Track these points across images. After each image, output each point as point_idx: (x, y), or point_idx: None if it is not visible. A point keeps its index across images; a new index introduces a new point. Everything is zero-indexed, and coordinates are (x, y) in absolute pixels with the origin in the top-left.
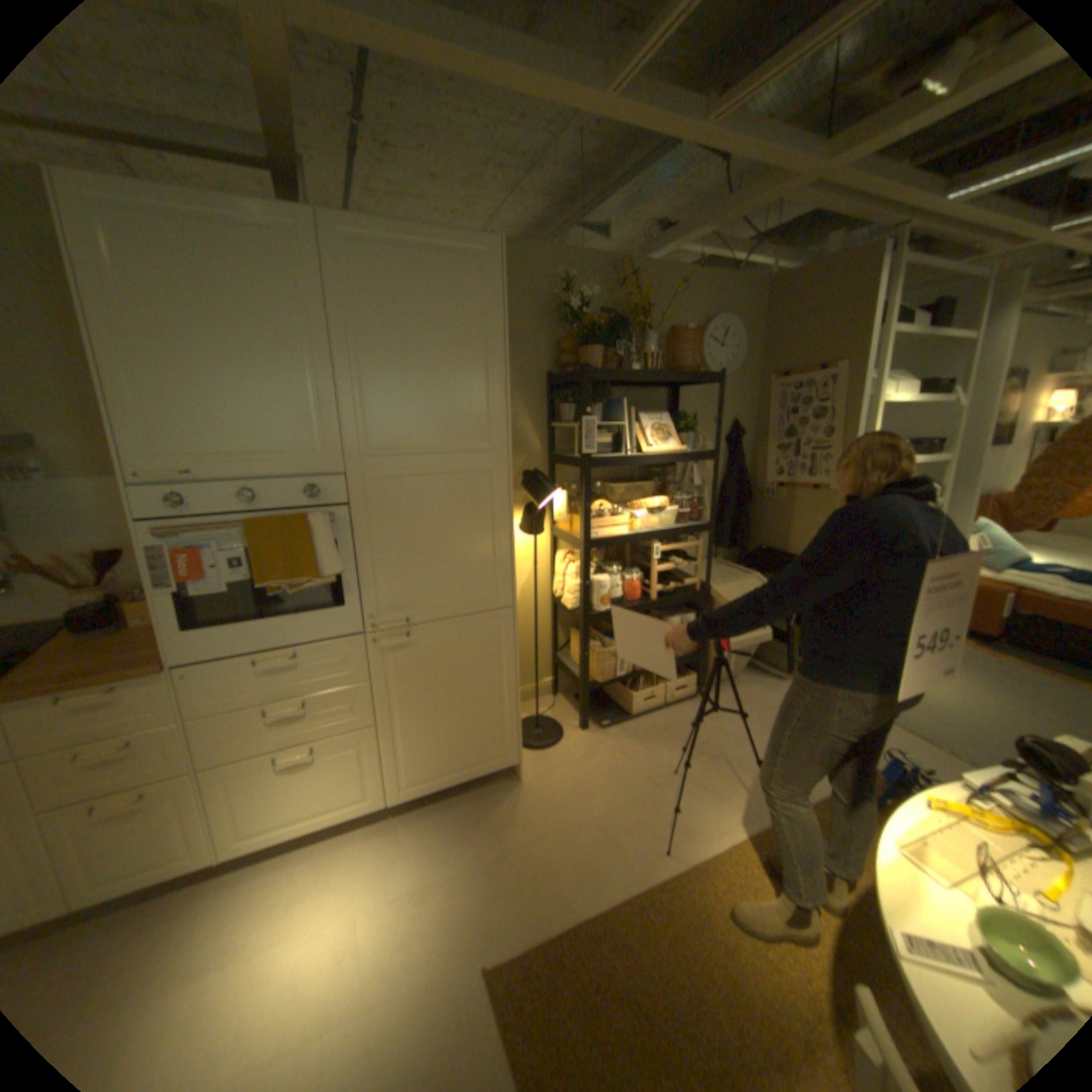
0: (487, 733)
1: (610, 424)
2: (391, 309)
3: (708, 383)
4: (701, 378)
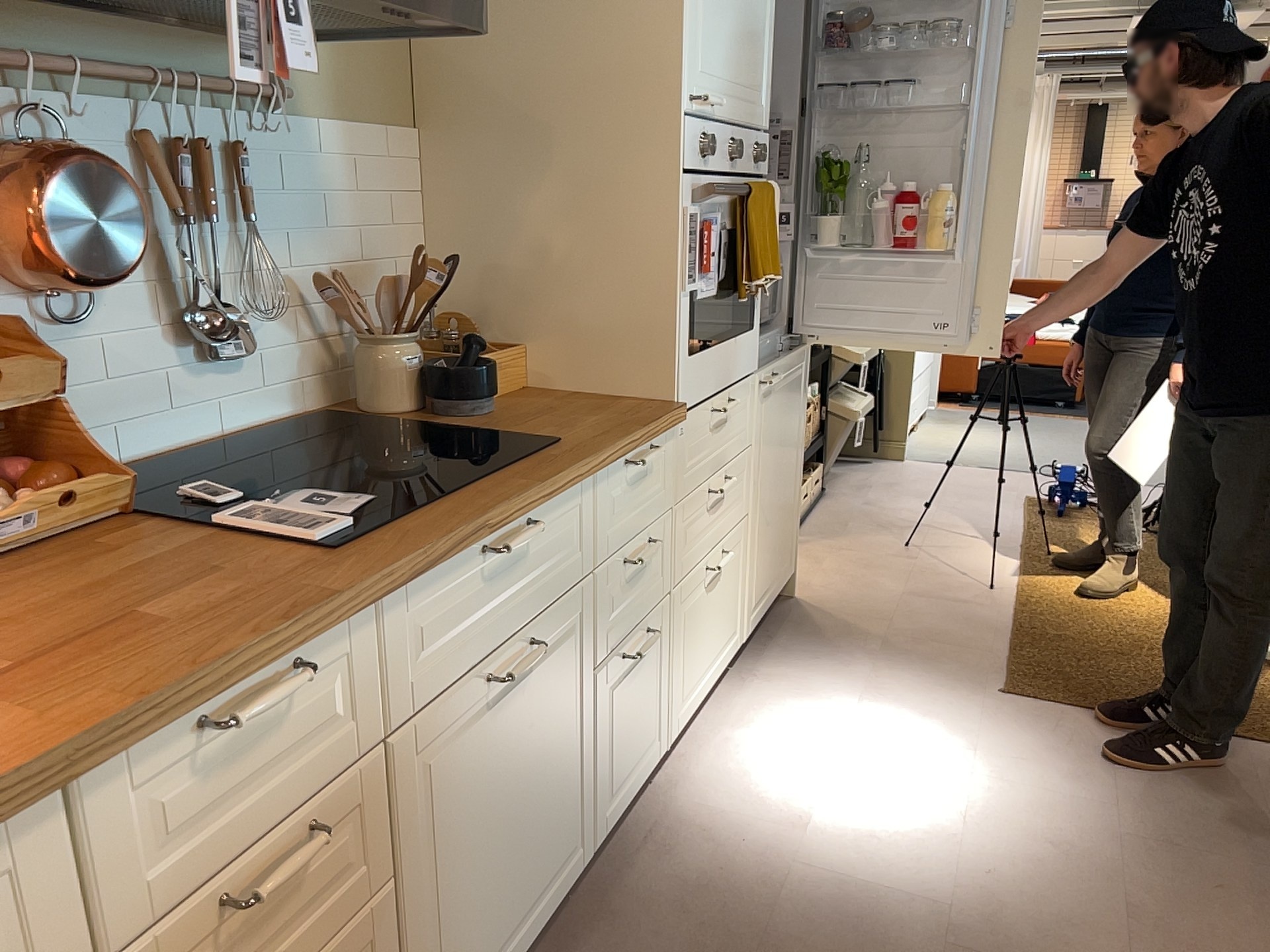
0: (789, 524)
1: None
2: None
3: None
4: None
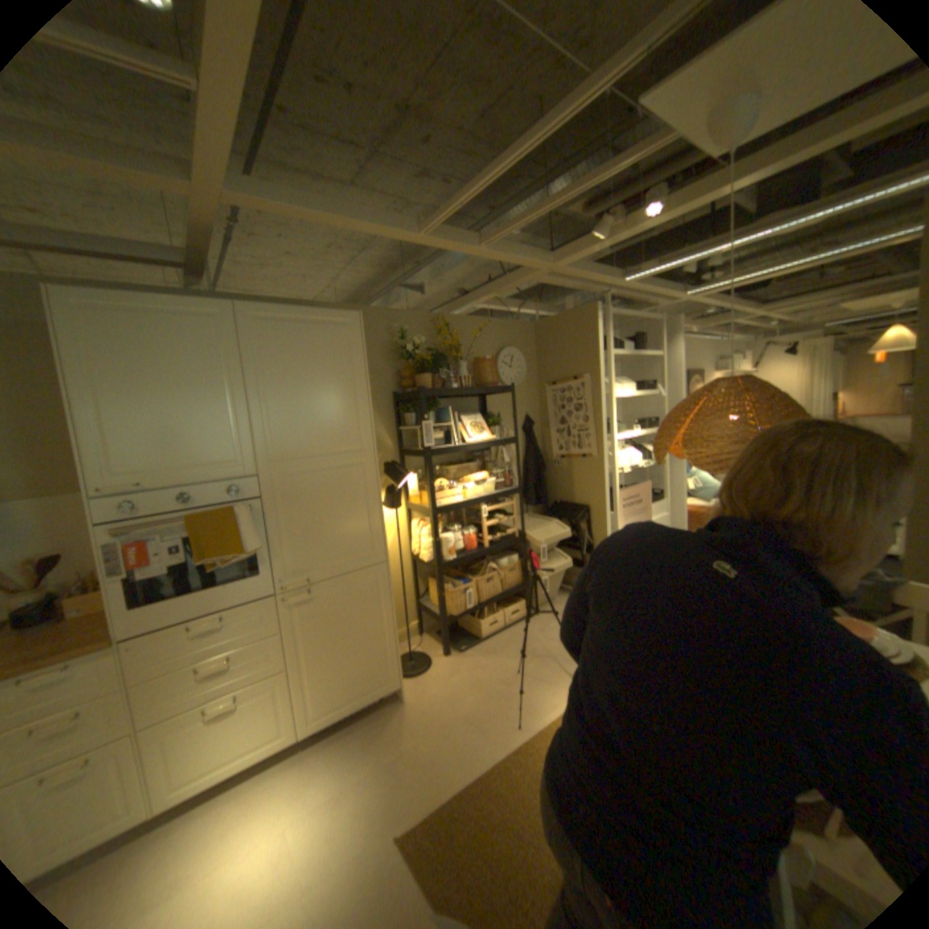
0: (374, 666)
1: (441, 425)
2: (287, 362)
3: (504, 393)
4: (499, 390)
